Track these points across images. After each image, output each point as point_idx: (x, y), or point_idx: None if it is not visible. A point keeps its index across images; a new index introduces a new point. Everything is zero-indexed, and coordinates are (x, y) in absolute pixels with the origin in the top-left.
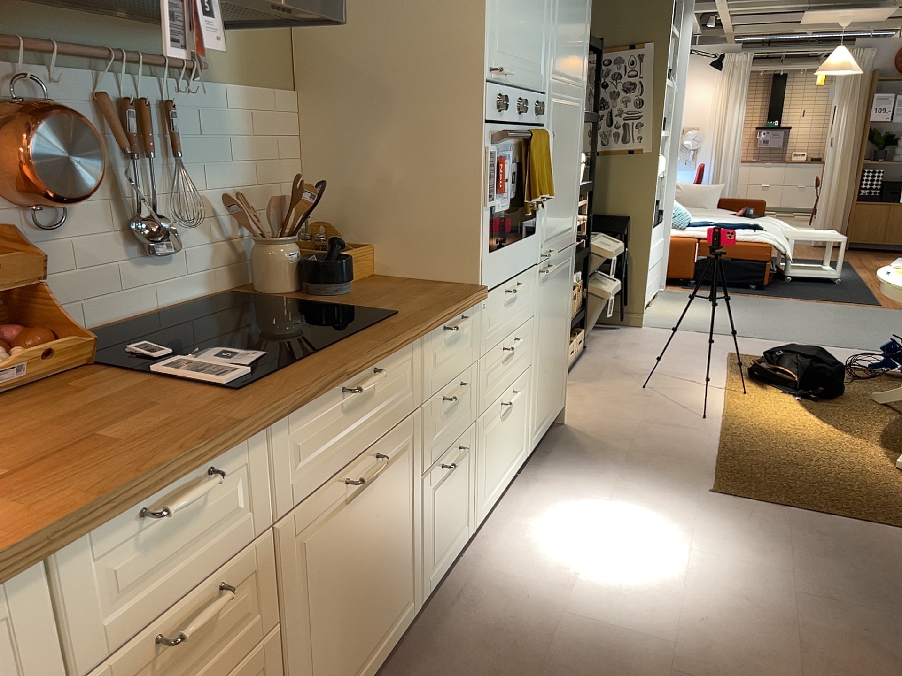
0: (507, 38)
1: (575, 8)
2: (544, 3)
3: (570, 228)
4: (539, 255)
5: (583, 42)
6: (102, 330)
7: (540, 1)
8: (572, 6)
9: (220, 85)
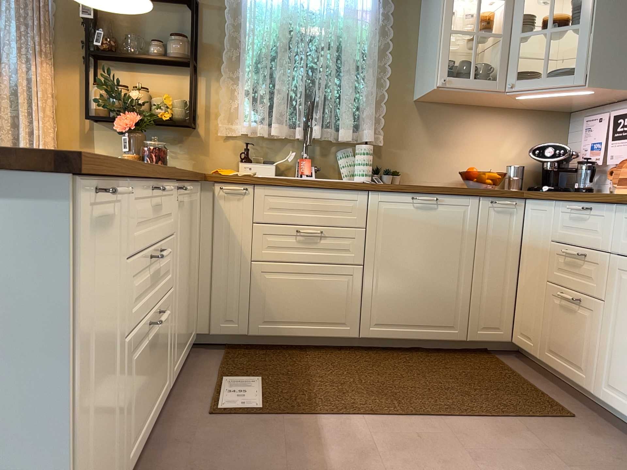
0: None
1: None
2: None
3: None
4: None
5: None
6: None
7: None
8: None
9: None
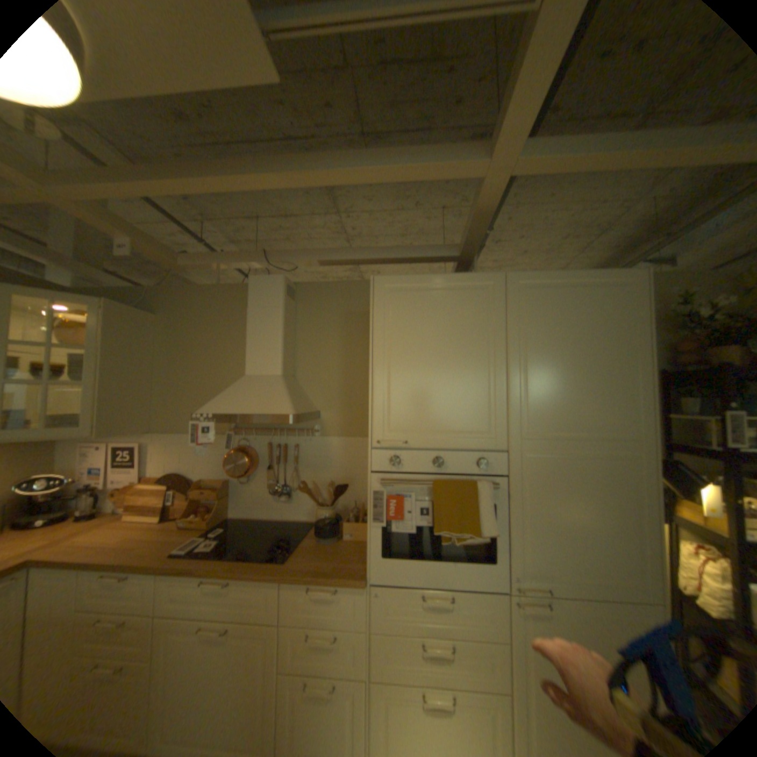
0: (404, 420)
1: (585, 375)
2: (486, 386)
3: (633, 583)
4: (511, 589)
5: (625, 399)
6: (256, 521)
7: (475, 386)
8: (573, 375)
9: (328, 437)
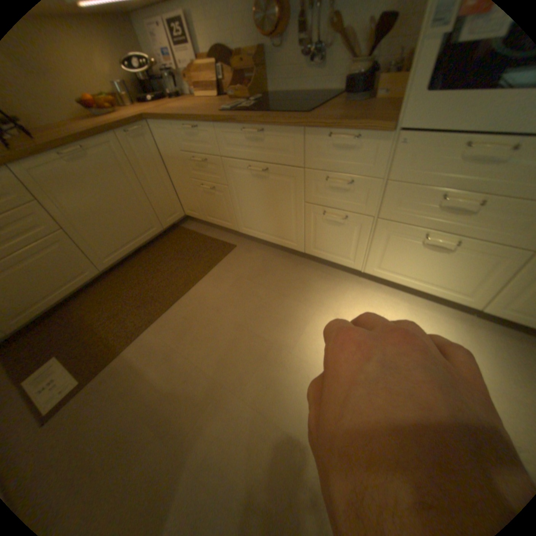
0: None
1: None
2: None
3: None
4: None
5: None
6: (292, 92)
7: None
8: None
9: None
